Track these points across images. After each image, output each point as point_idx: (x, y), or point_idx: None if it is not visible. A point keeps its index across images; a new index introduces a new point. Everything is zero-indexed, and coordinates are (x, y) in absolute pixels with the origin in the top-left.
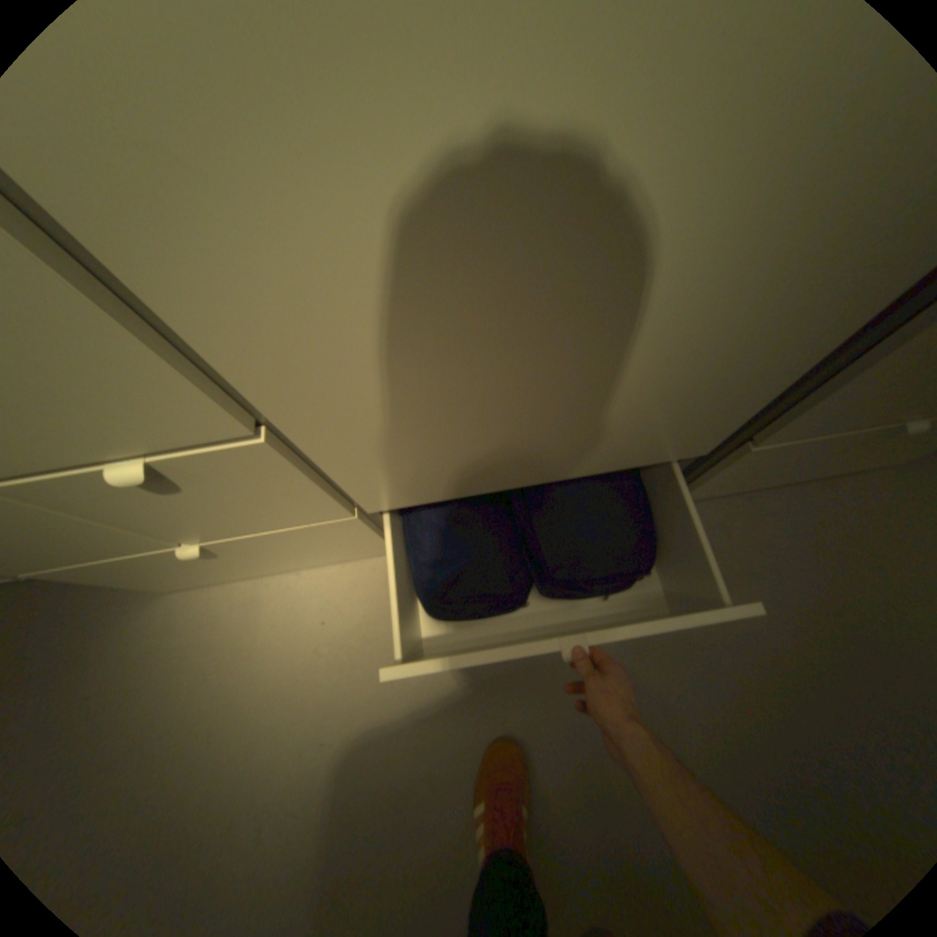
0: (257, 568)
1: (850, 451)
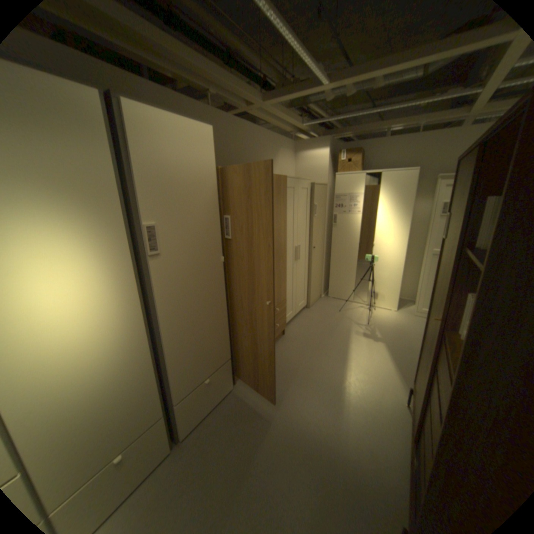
0: None
1: (206, 395)
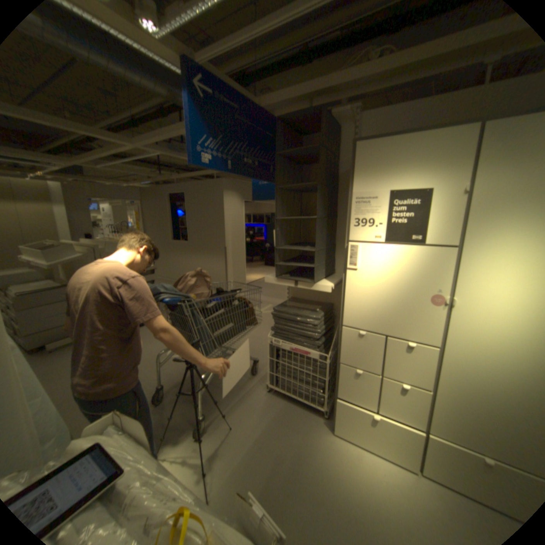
0: (374, 441)
1: None
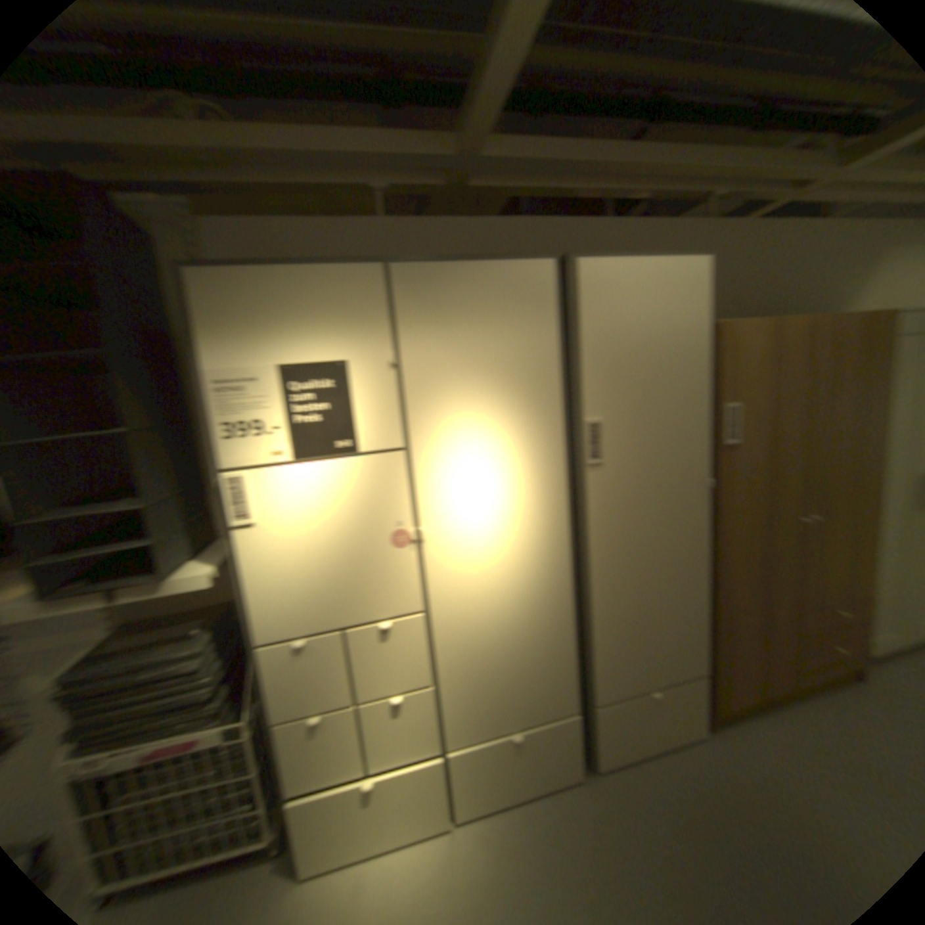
0: (368, 833)
1: (651, 720)
